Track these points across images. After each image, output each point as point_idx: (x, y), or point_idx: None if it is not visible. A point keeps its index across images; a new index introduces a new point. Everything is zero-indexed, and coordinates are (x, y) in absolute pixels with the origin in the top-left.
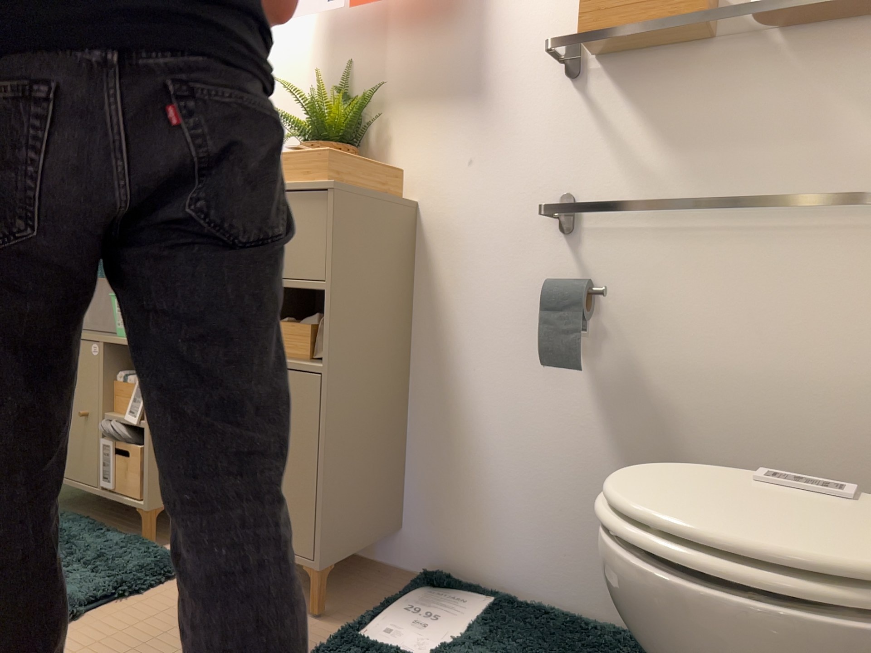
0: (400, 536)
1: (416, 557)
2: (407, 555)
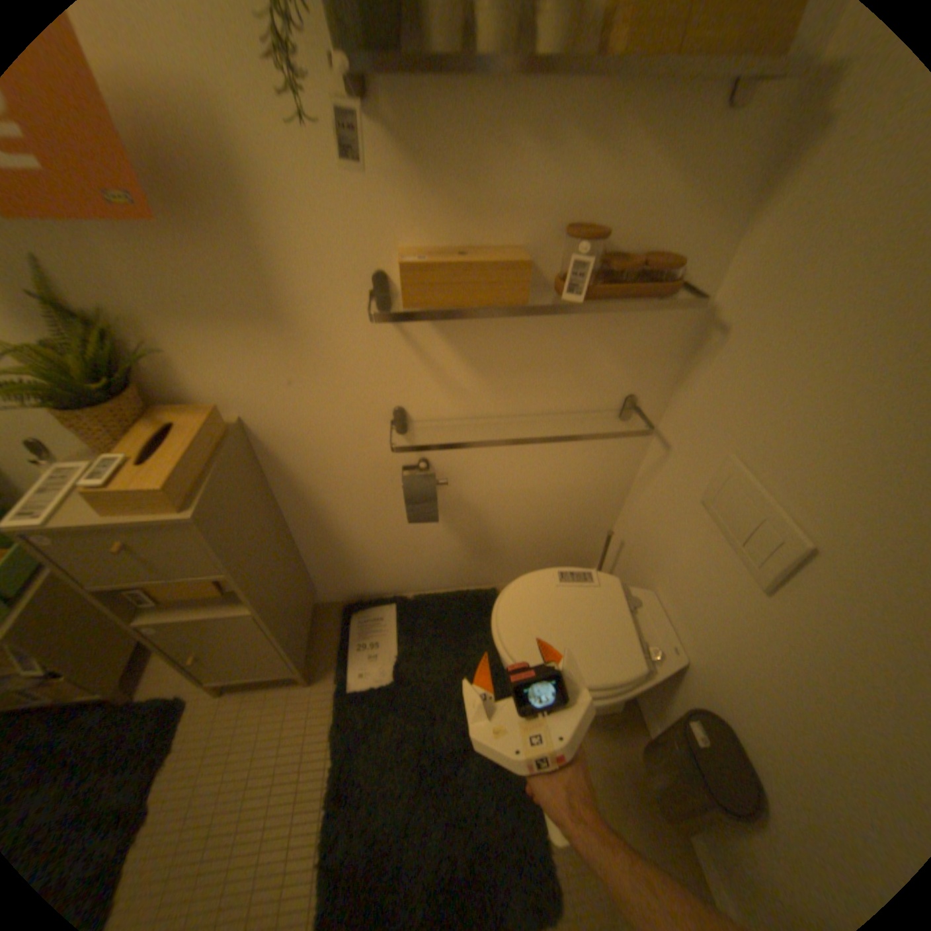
0: (316, 593)
1: (331, 596)
2: (324, 597)
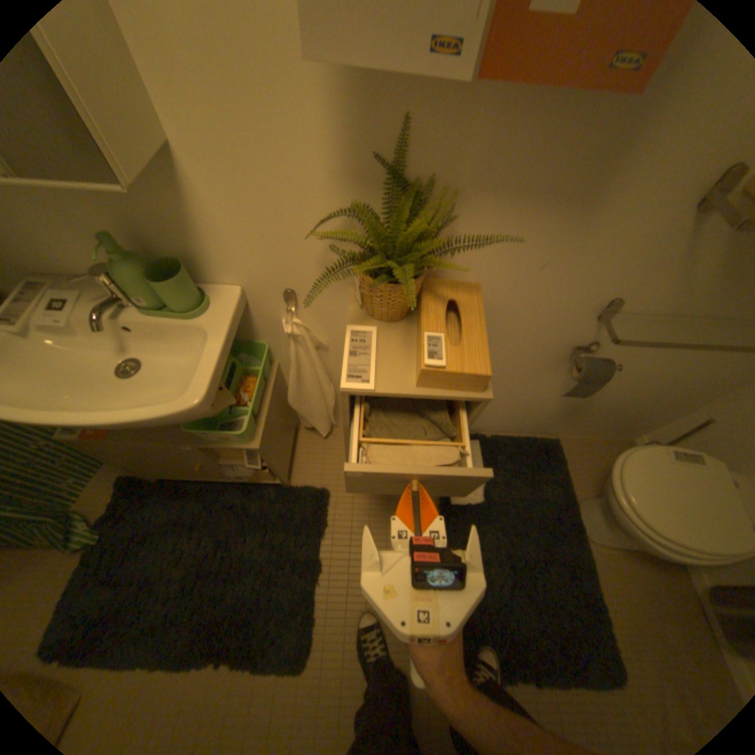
0: None
1: None
2: None
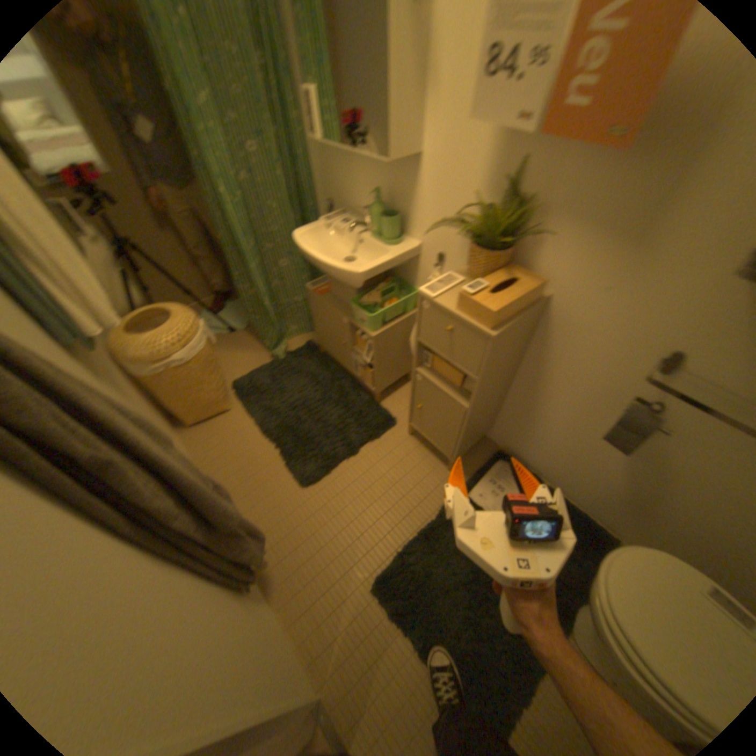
0: (493, 429)
1: (499, 439)
2: (495, 436)
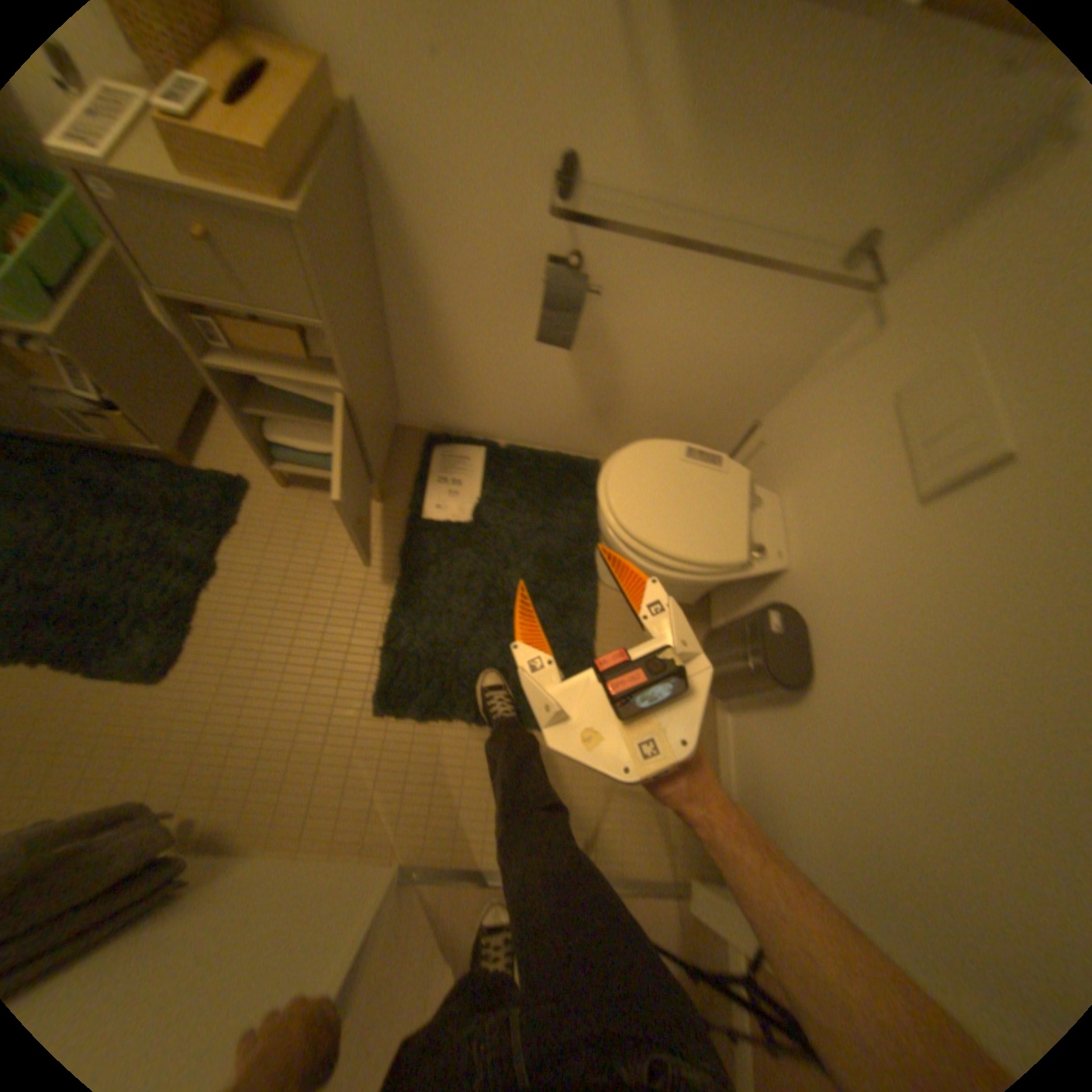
0: (402, 411)
1: (418, 421)
2: (410, 420)
